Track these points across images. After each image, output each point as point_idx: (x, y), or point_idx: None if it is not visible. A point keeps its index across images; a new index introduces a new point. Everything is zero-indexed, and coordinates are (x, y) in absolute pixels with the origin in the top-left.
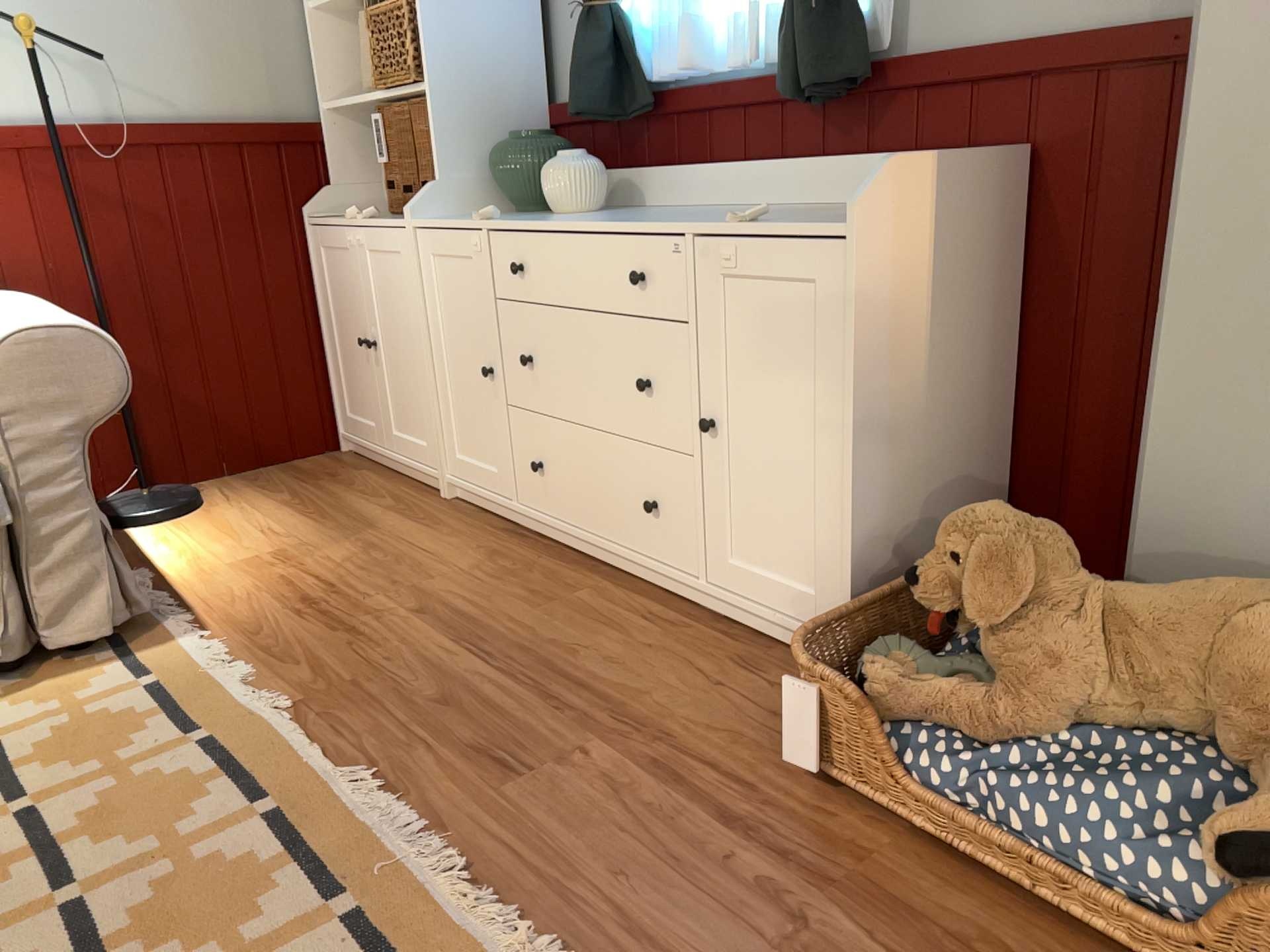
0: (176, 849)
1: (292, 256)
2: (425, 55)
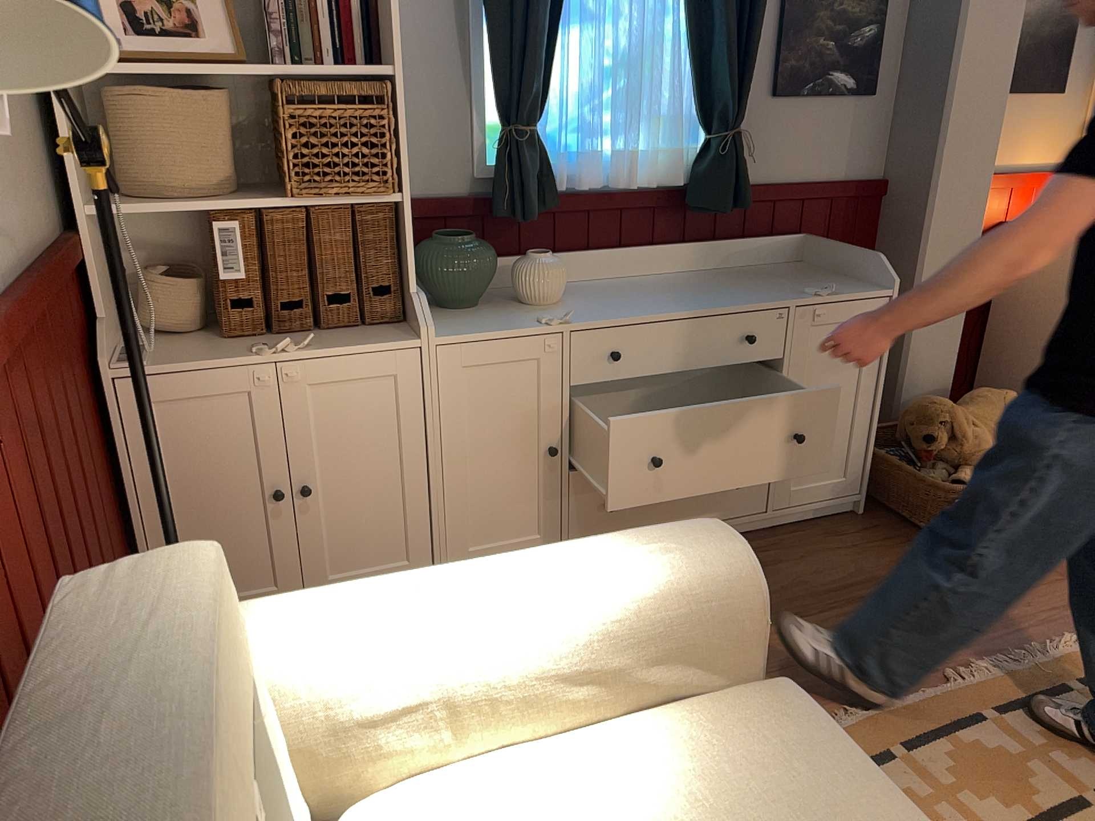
0: (1037, 754)
1: (96, 428)
2: (404, 165)
